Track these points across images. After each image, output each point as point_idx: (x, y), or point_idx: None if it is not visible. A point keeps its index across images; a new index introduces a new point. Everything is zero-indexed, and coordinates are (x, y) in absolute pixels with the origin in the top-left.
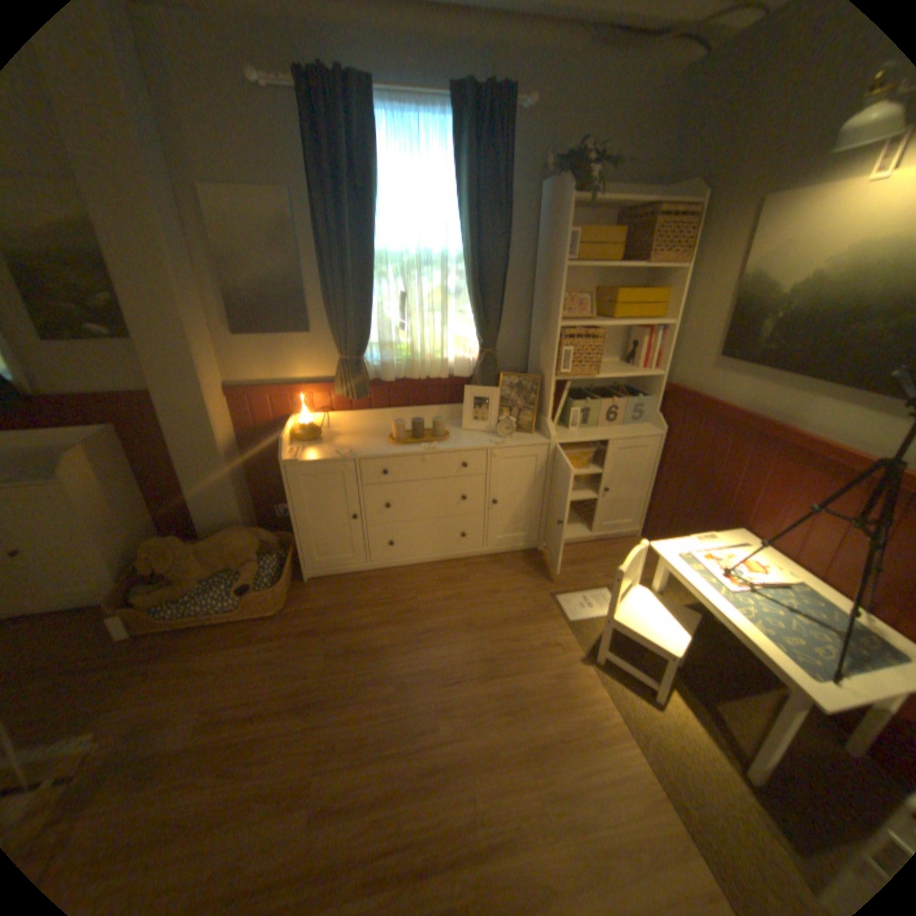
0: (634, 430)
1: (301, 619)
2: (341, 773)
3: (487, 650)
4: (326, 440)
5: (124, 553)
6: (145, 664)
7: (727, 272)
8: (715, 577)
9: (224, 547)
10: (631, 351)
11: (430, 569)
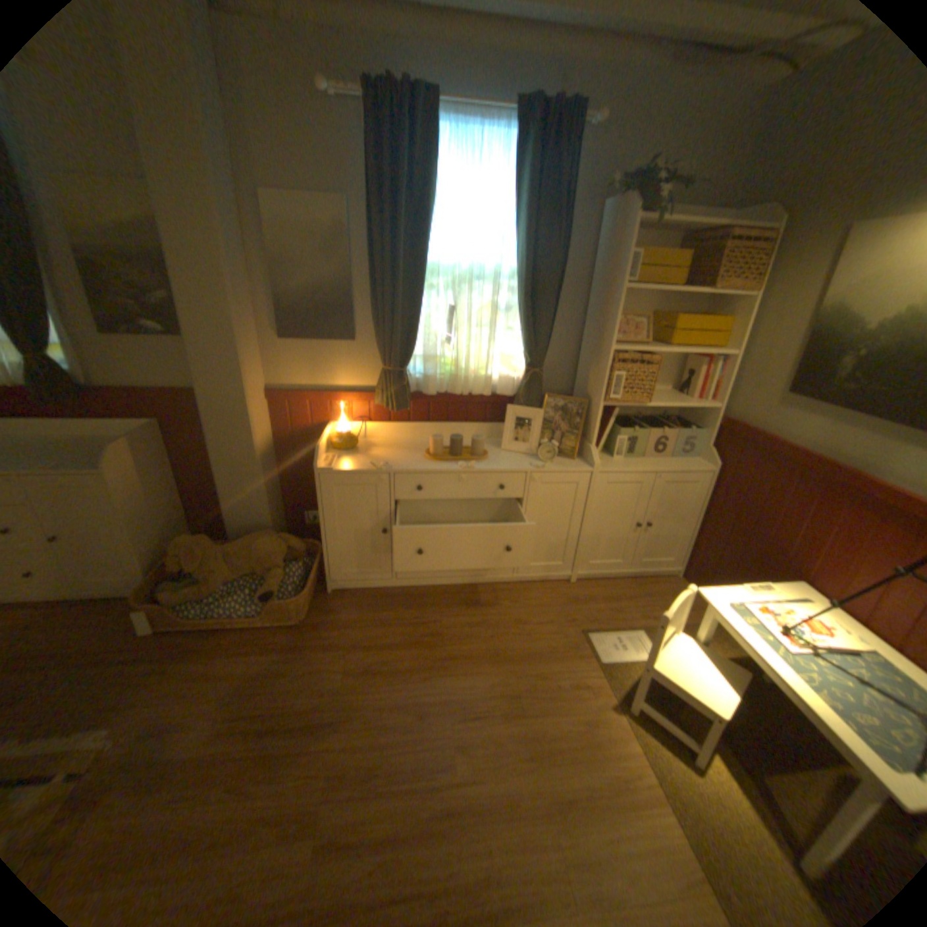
0: (684, 463)
1: (322, 631)
2: (351, 804)
3: (512, 685)
4: (362, 450)
5: (155, 548)
6: (164, 663)
7: (802, 303)
8: (772, 634)
9: (252, 550)
10: (686, 380)
11: (457, 592)
